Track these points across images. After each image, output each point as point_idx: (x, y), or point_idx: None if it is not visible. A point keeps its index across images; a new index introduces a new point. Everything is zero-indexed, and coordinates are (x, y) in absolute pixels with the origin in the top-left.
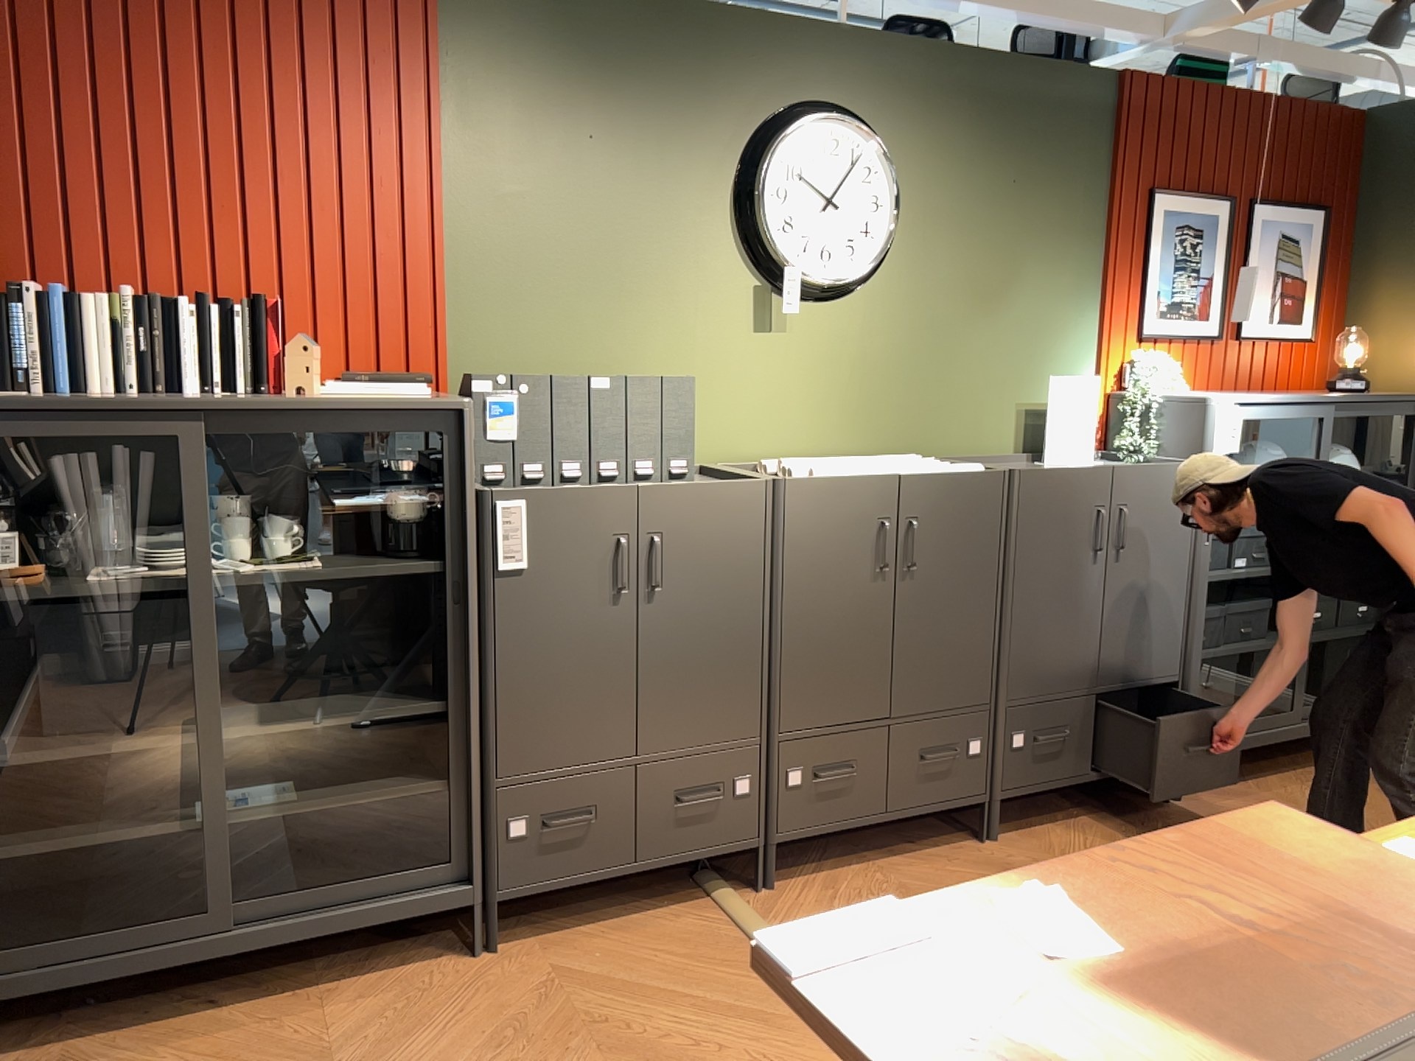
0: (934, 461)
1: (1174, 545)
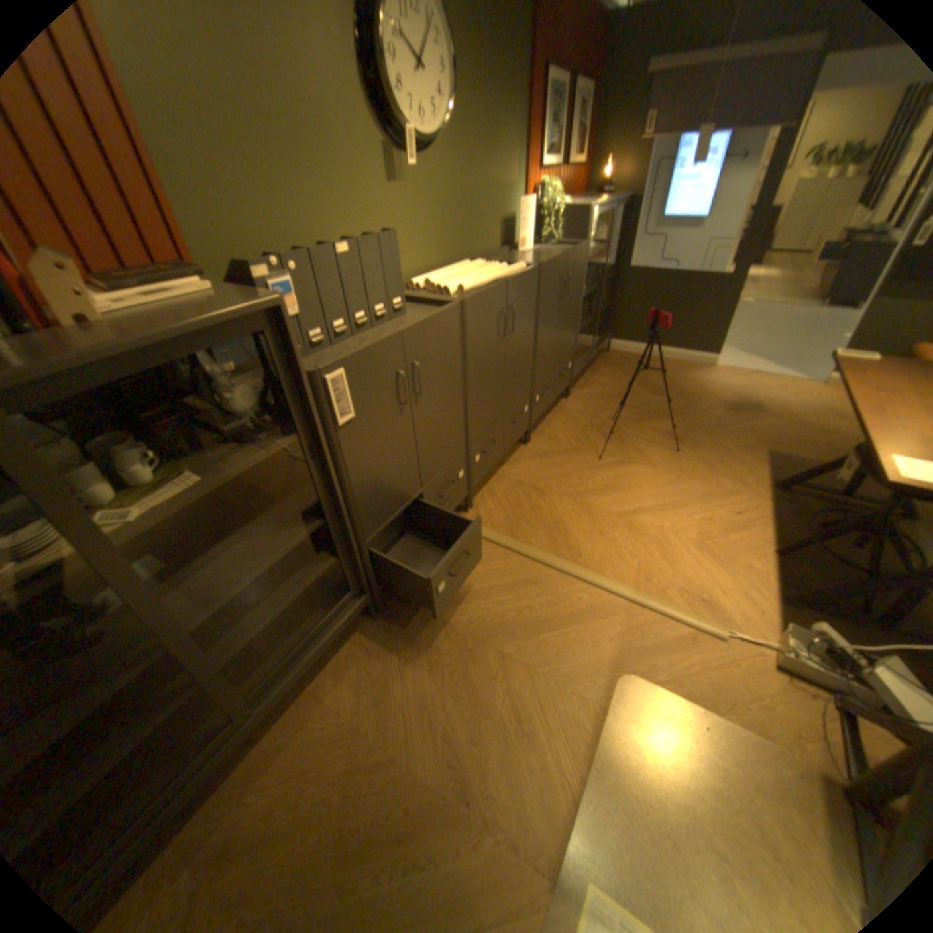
0: (496, 264)
1: (578, 288)
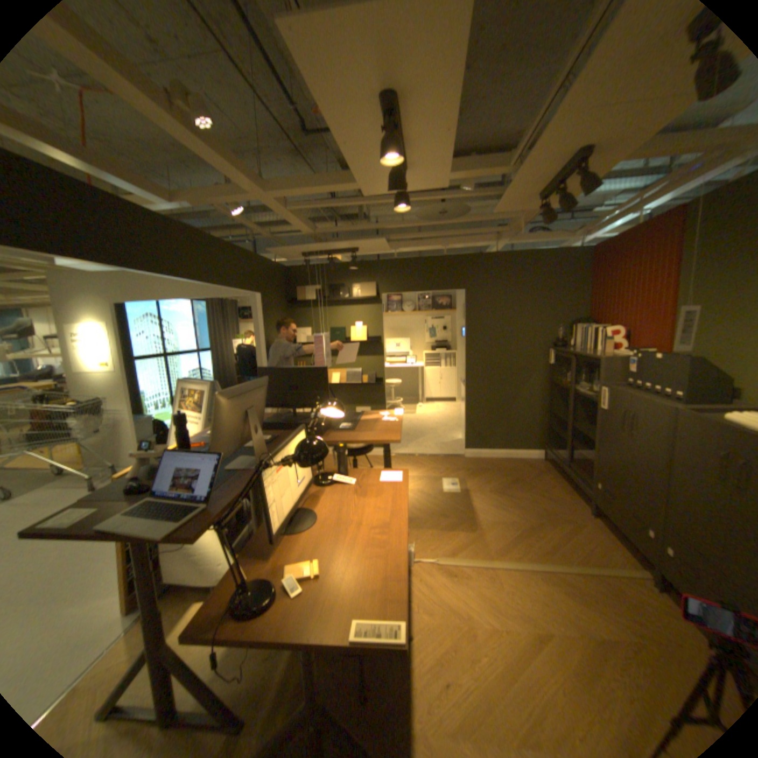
0: None
1: None
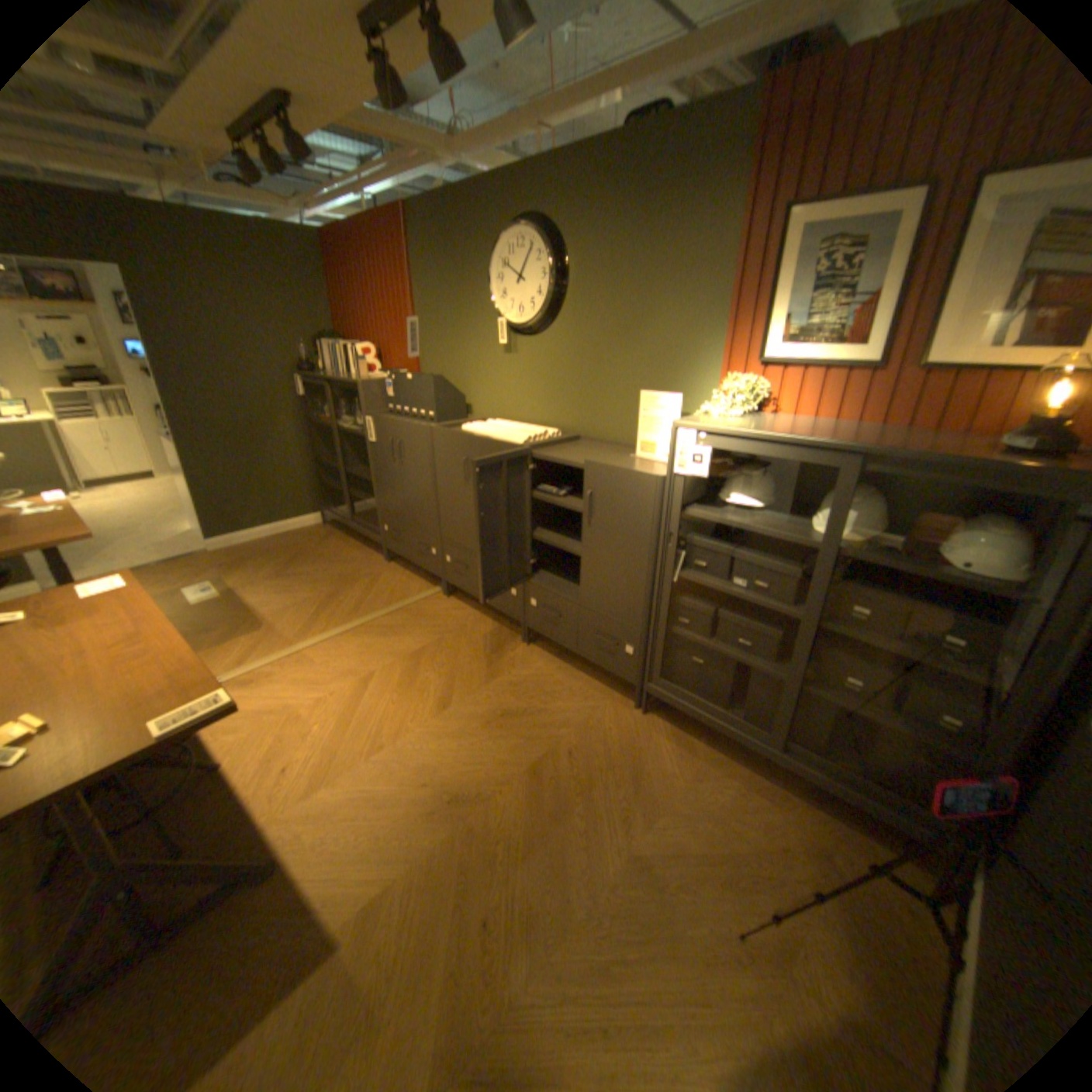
0: (531, 435)
1: (633, 533)
